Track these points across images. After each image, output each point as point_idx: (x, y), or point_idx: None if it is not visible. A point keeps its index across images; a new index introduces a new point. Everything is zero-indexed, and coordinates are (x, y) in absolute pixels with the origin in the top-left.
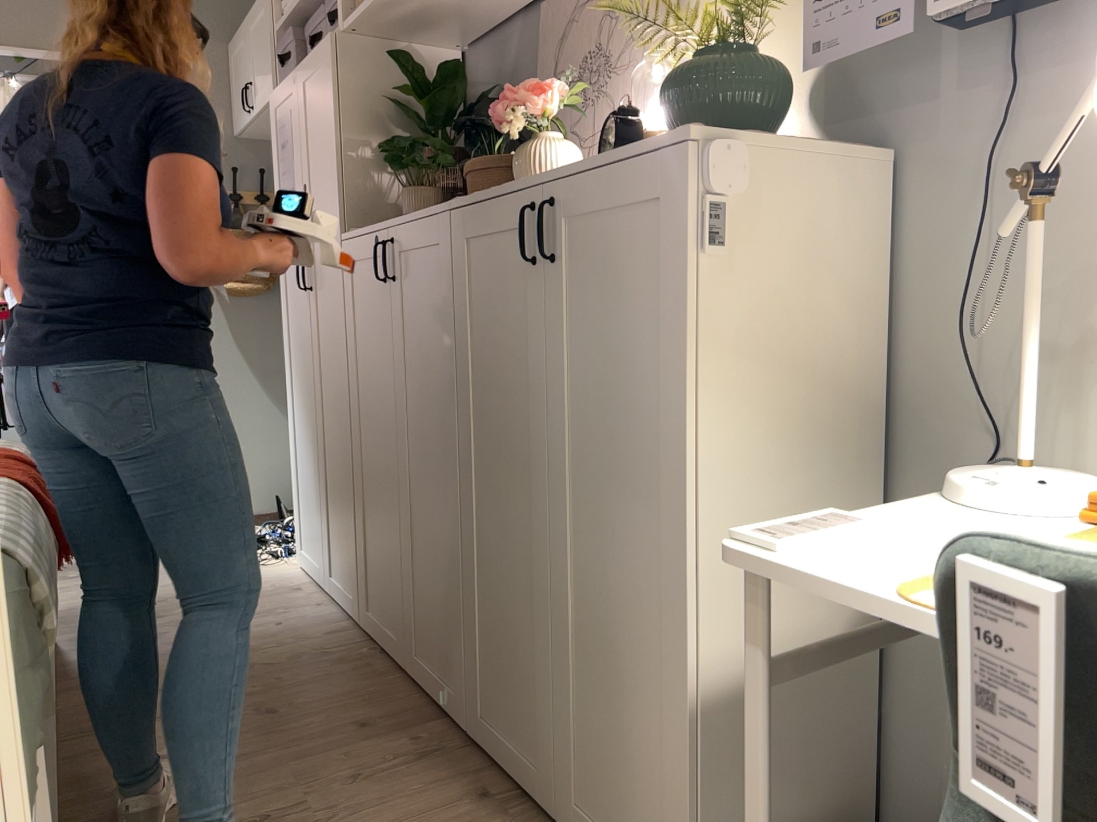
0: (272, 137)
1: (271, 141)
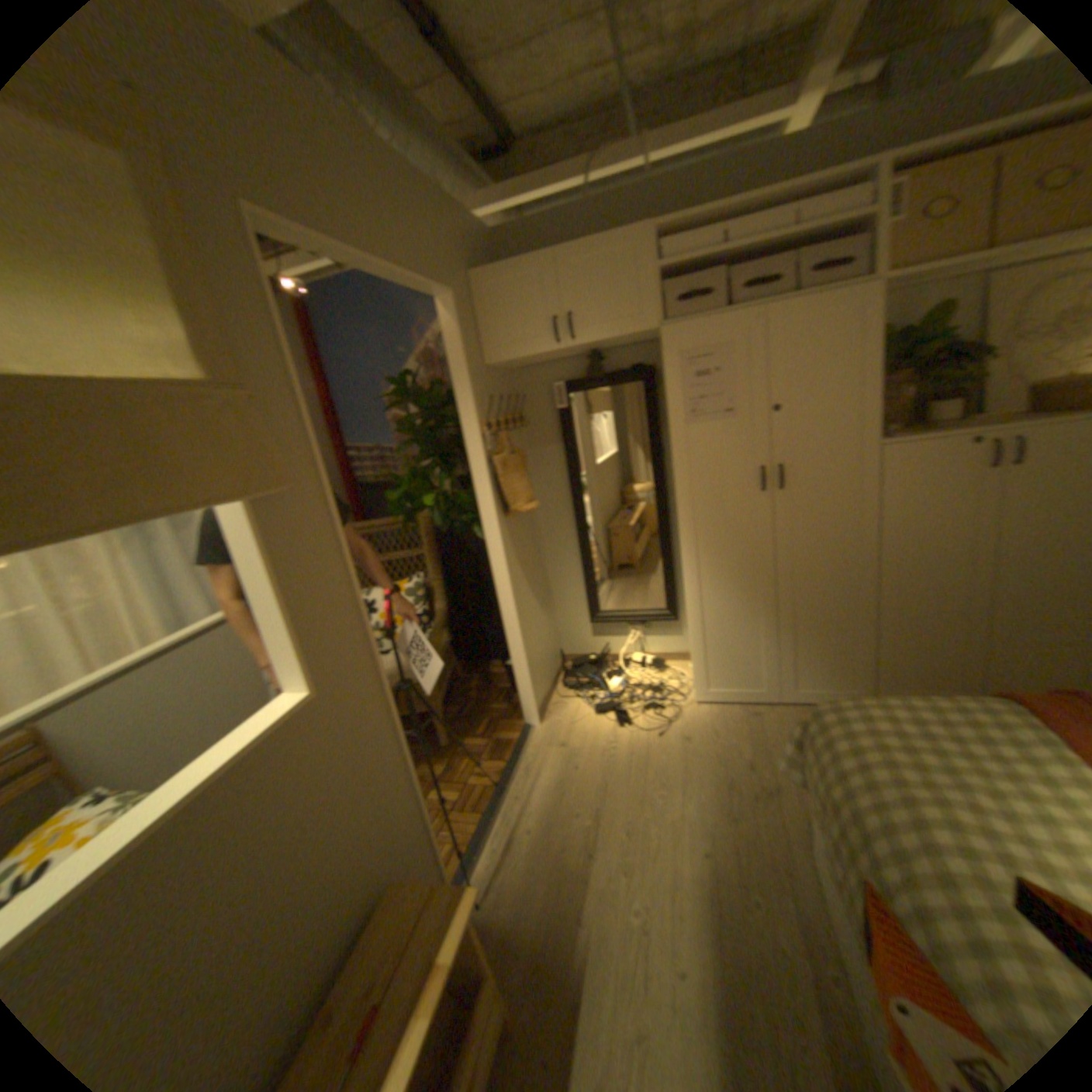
0: (671, 369)
1: (665, 372)
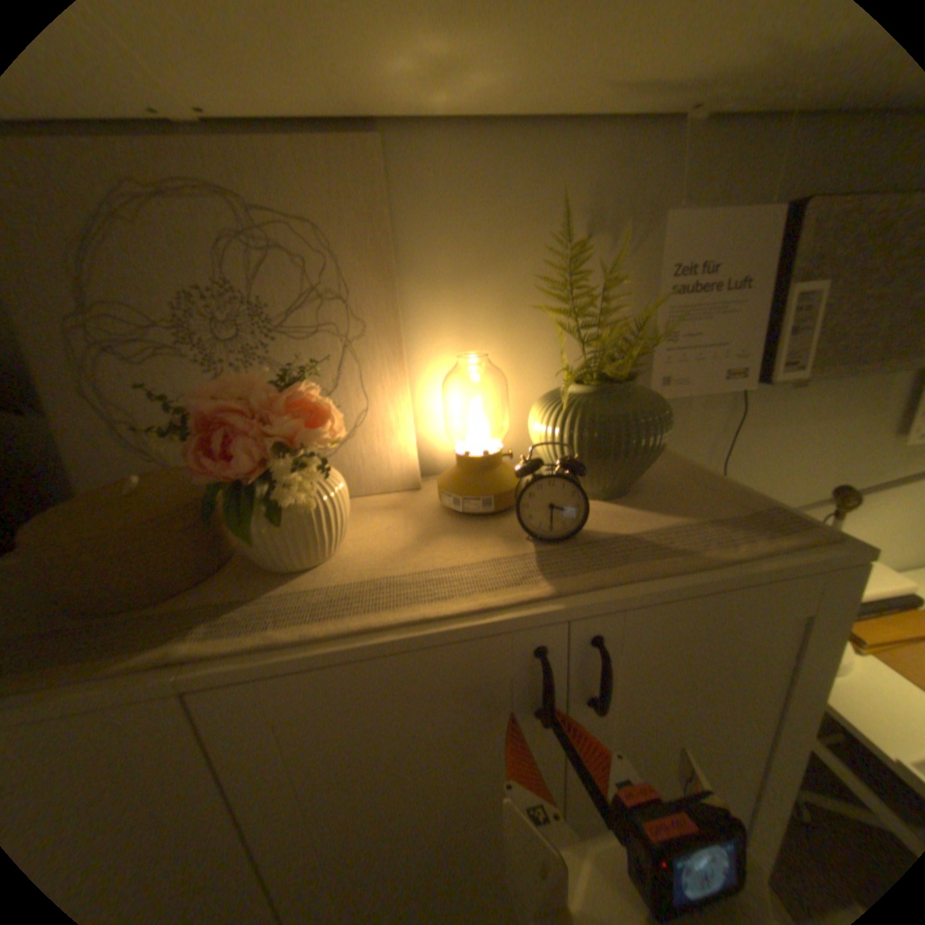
0: None
1: None
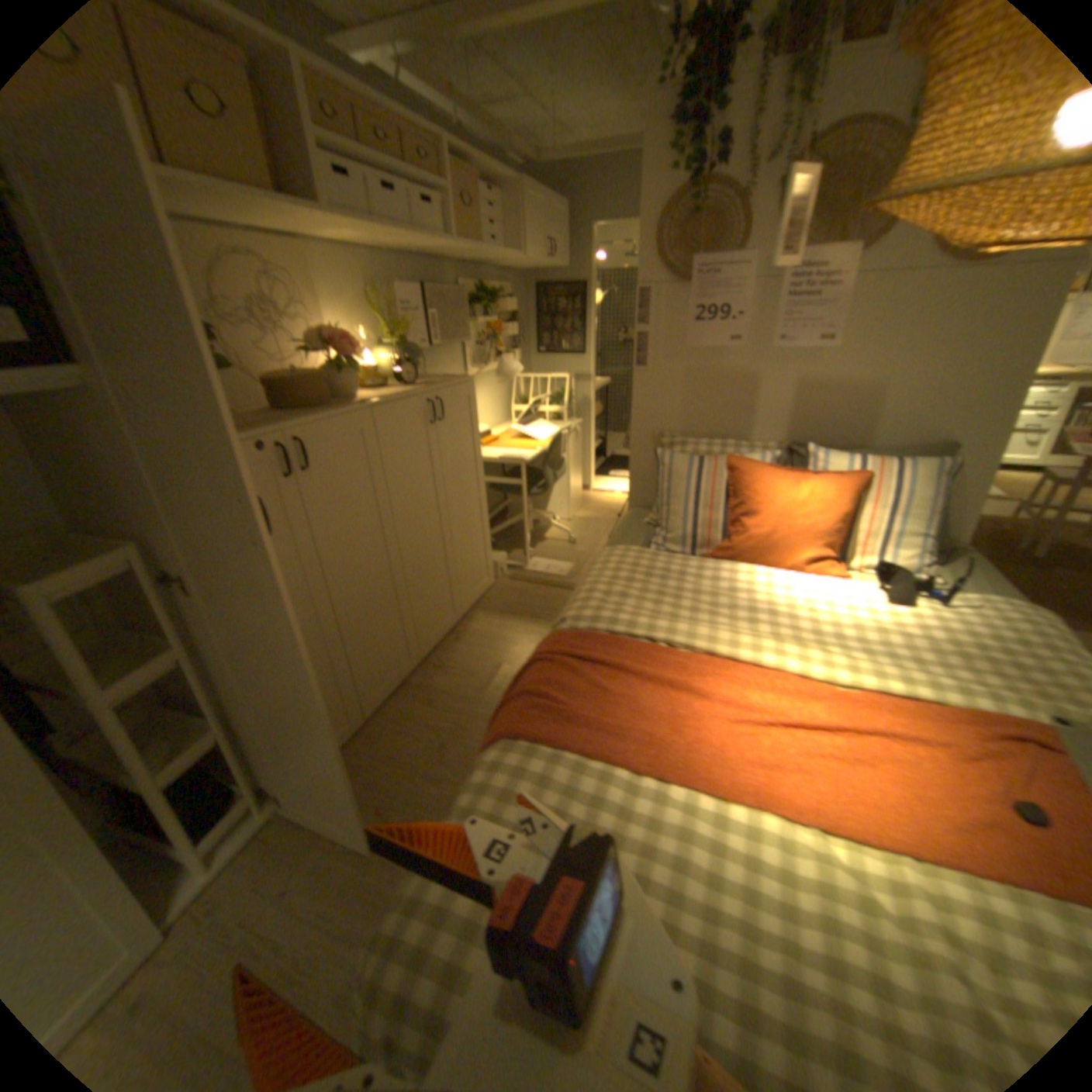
0: None
1: None
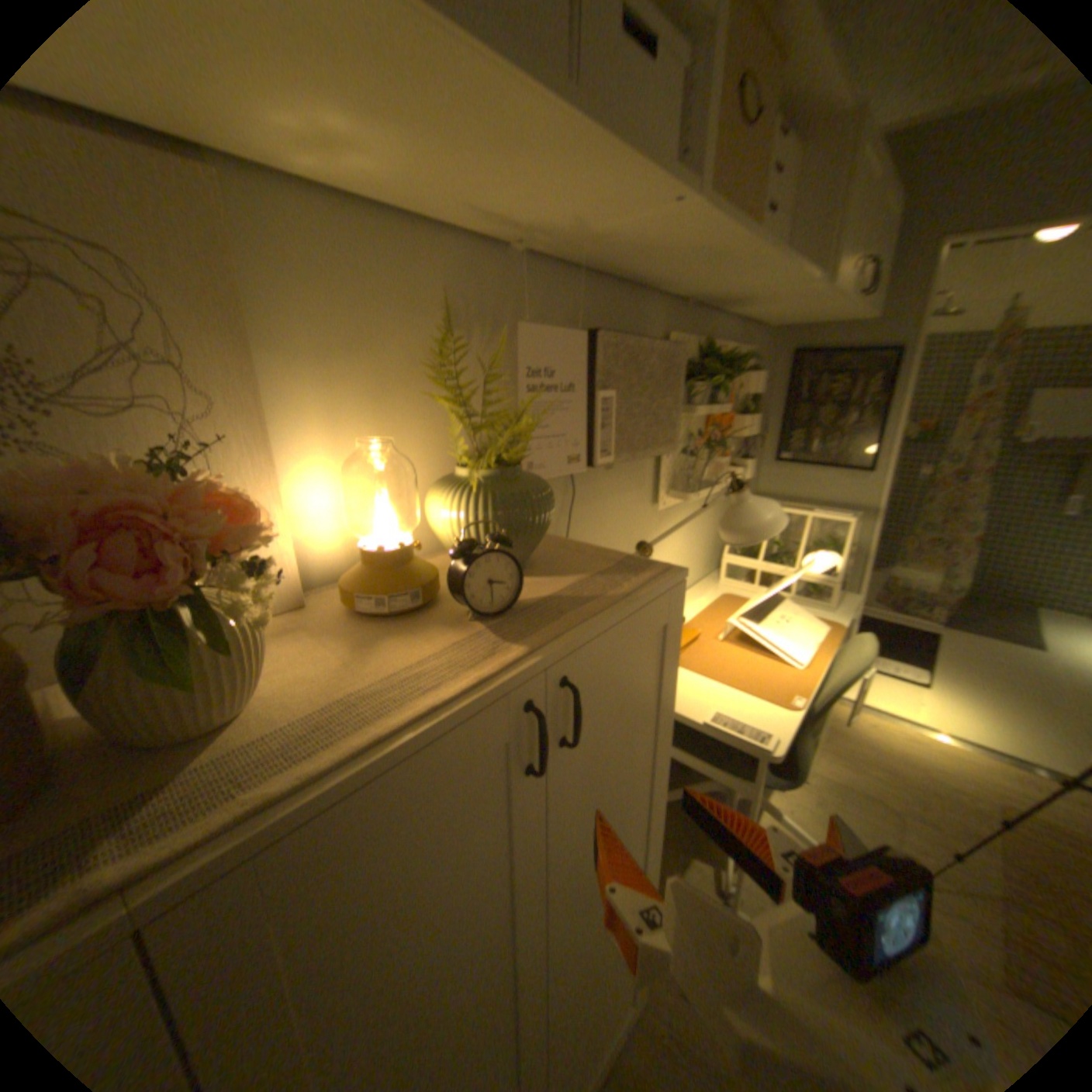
0: None
1: None
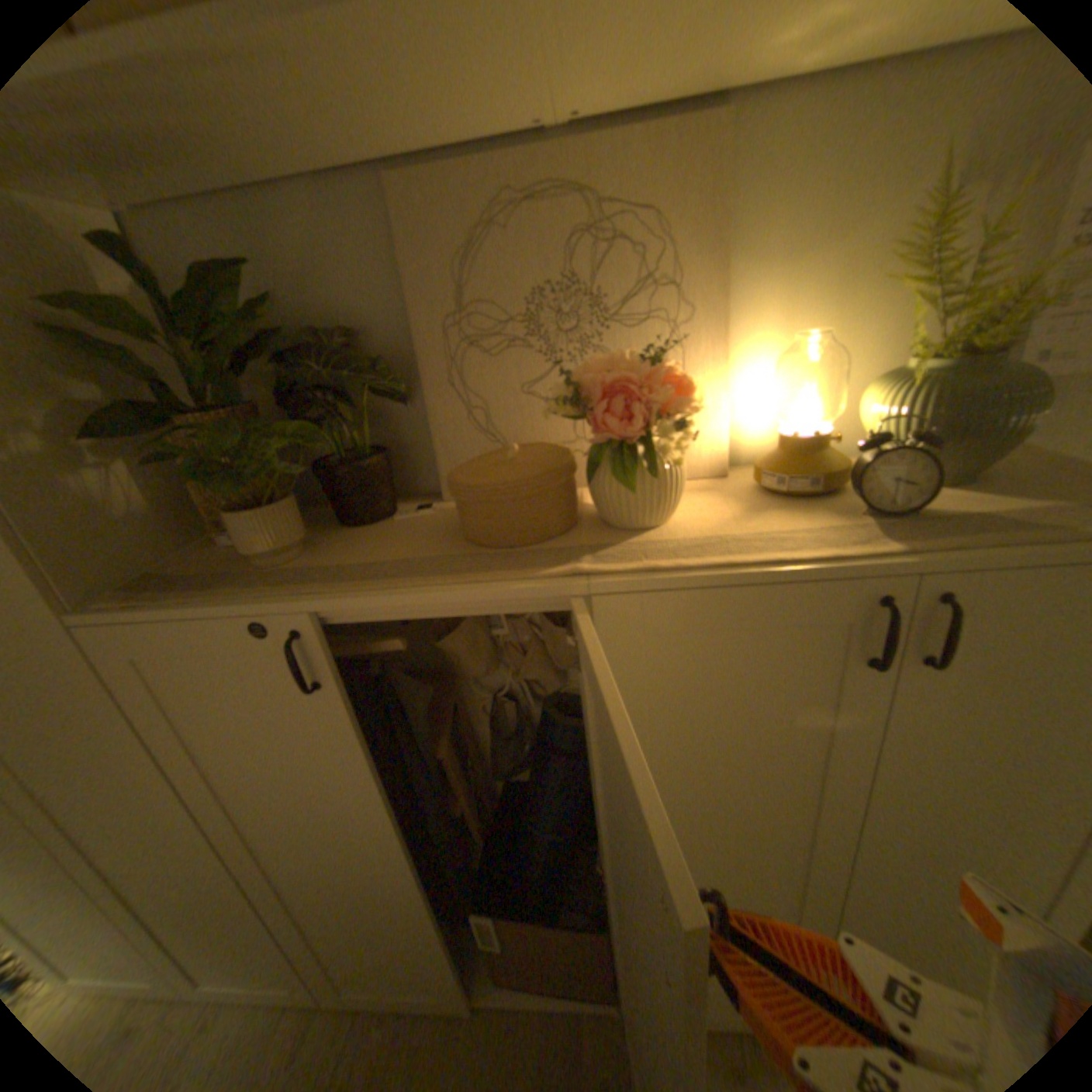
0: None
1: None
